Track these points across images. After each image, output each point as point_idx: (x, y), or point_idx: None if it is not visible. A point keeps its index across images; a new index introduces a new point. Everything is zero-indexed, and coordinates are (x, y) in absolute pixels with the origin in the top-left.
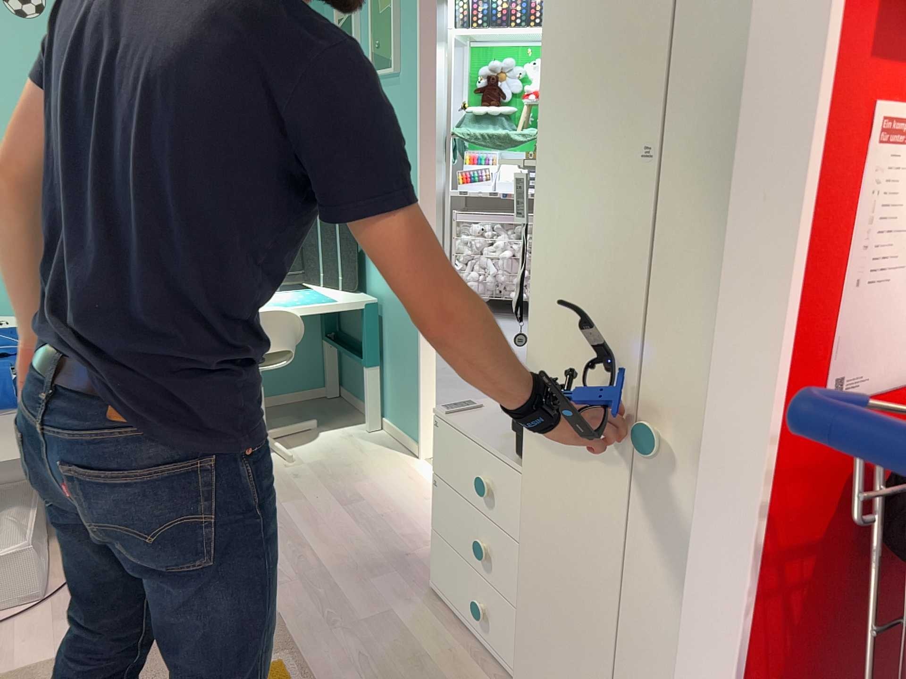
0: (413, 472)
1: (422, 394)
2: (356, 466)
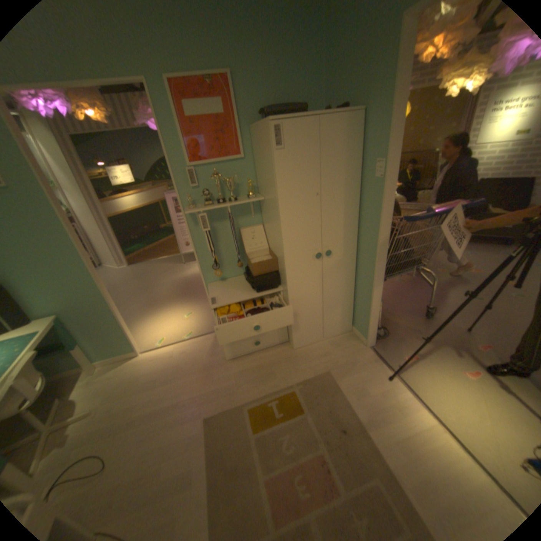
0: (146, 359)
1: (125, 332)
2: (122, 382)
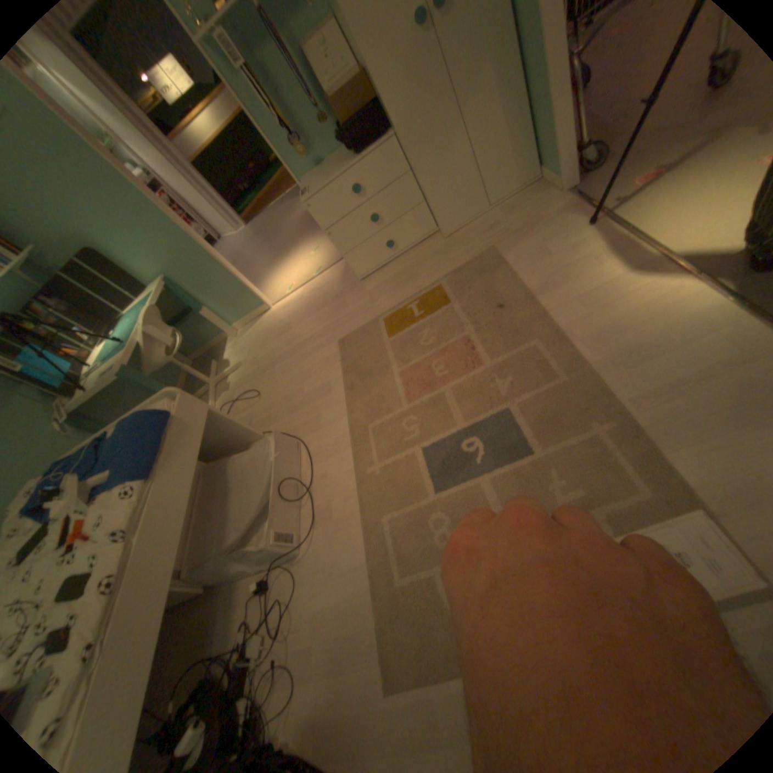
0: (278, 307)
1: (241, 279)
2: (261, 332)
